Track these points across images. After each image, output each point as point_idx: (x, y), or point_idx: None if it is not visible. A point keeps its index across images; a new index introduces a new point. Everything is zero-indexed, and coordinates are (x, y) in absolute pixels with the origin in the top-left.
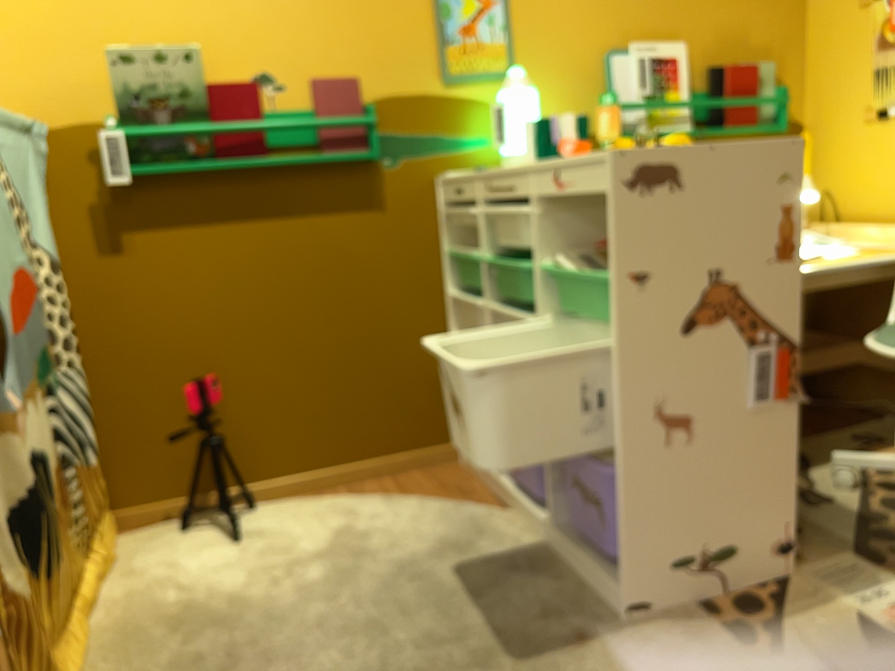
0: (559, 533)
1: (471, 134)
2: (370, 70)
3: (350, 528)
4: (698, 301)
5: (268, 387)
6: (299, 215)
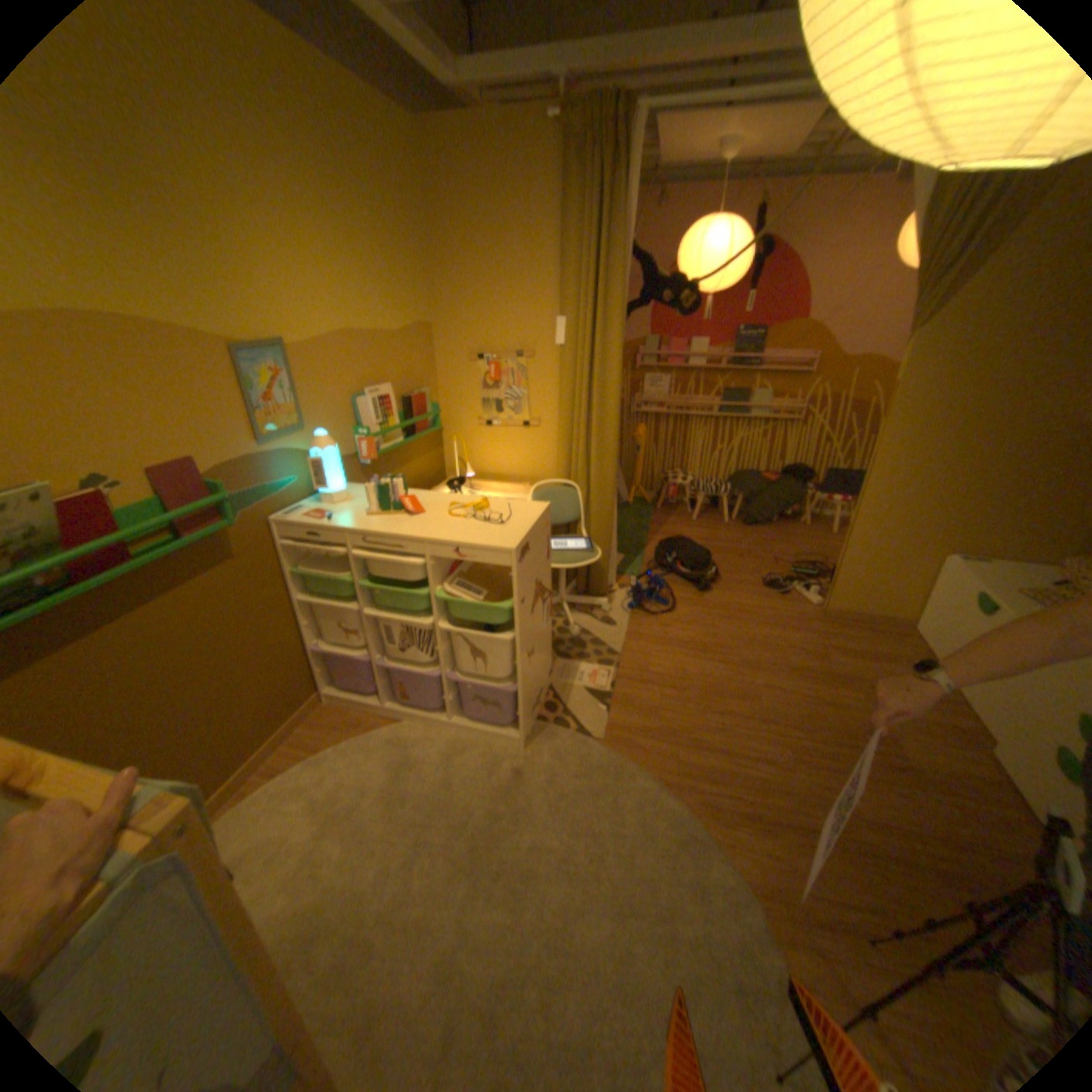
0: (456, 722)
1: (283, 478)
2: (196, 446)
3: (313, 801)
4: (530, 594)
5: (172, 748)
6: (164, 594)
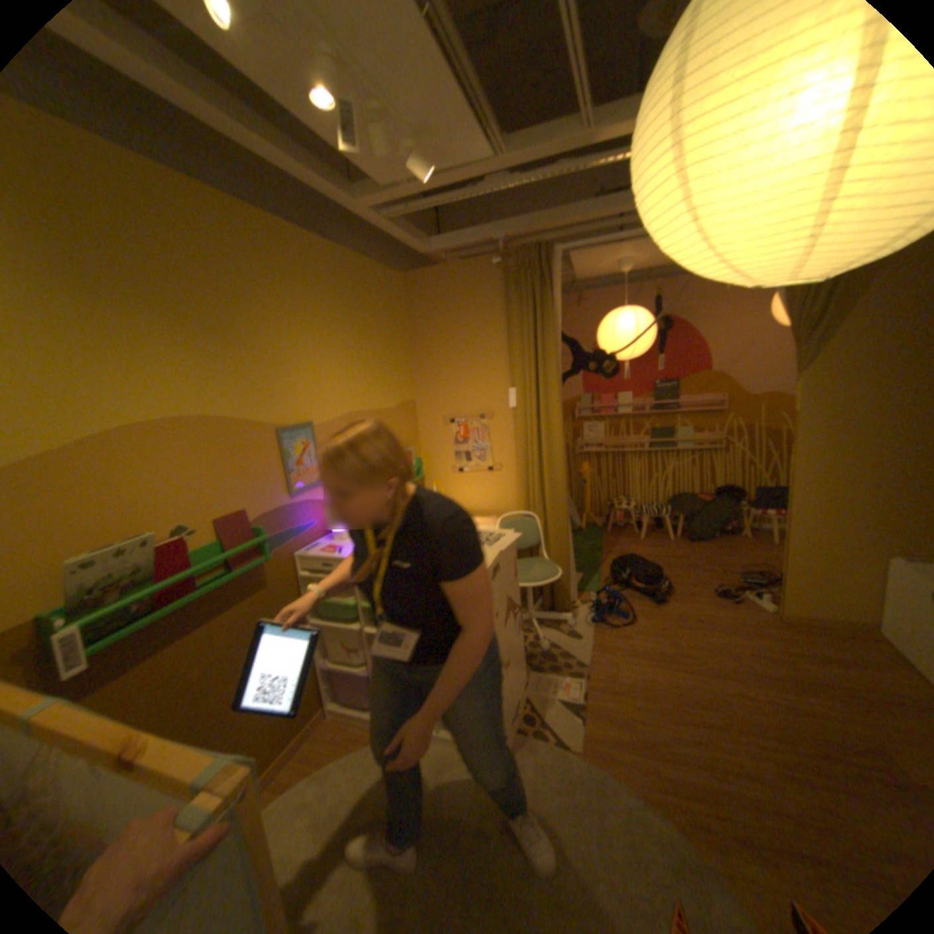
0: (443, 736)
1: (306, 522)
2: (248, 502)
3: (316, 817)
4: (502, 610)
5: None
6: (214, 619)
